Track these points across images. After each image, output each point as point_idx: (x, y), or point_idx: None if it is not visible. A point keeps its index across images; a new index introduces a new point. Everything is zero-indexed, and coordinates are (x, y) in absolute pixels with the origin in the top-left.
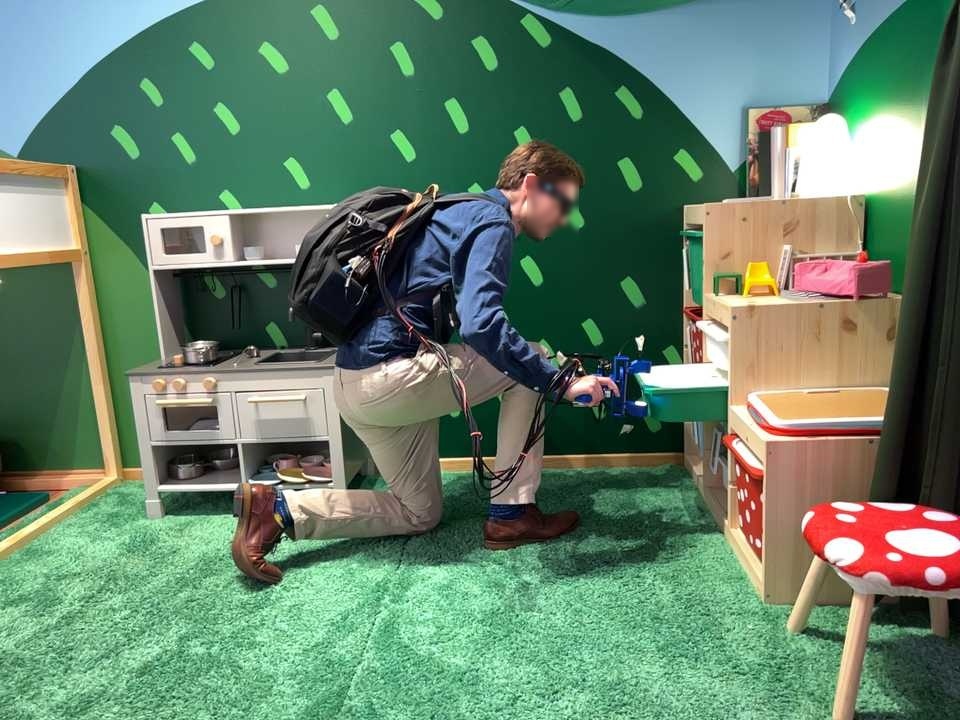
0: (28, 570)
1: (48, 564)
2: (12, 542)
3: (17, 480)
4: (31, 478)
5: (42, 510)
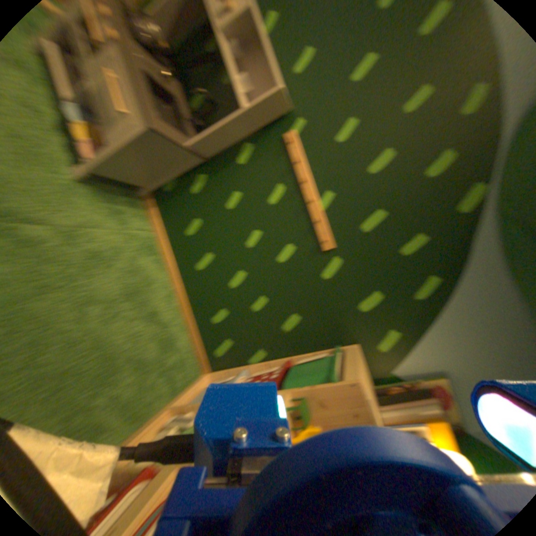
0: None
1: None
2: None
3: None
4: None
5: None
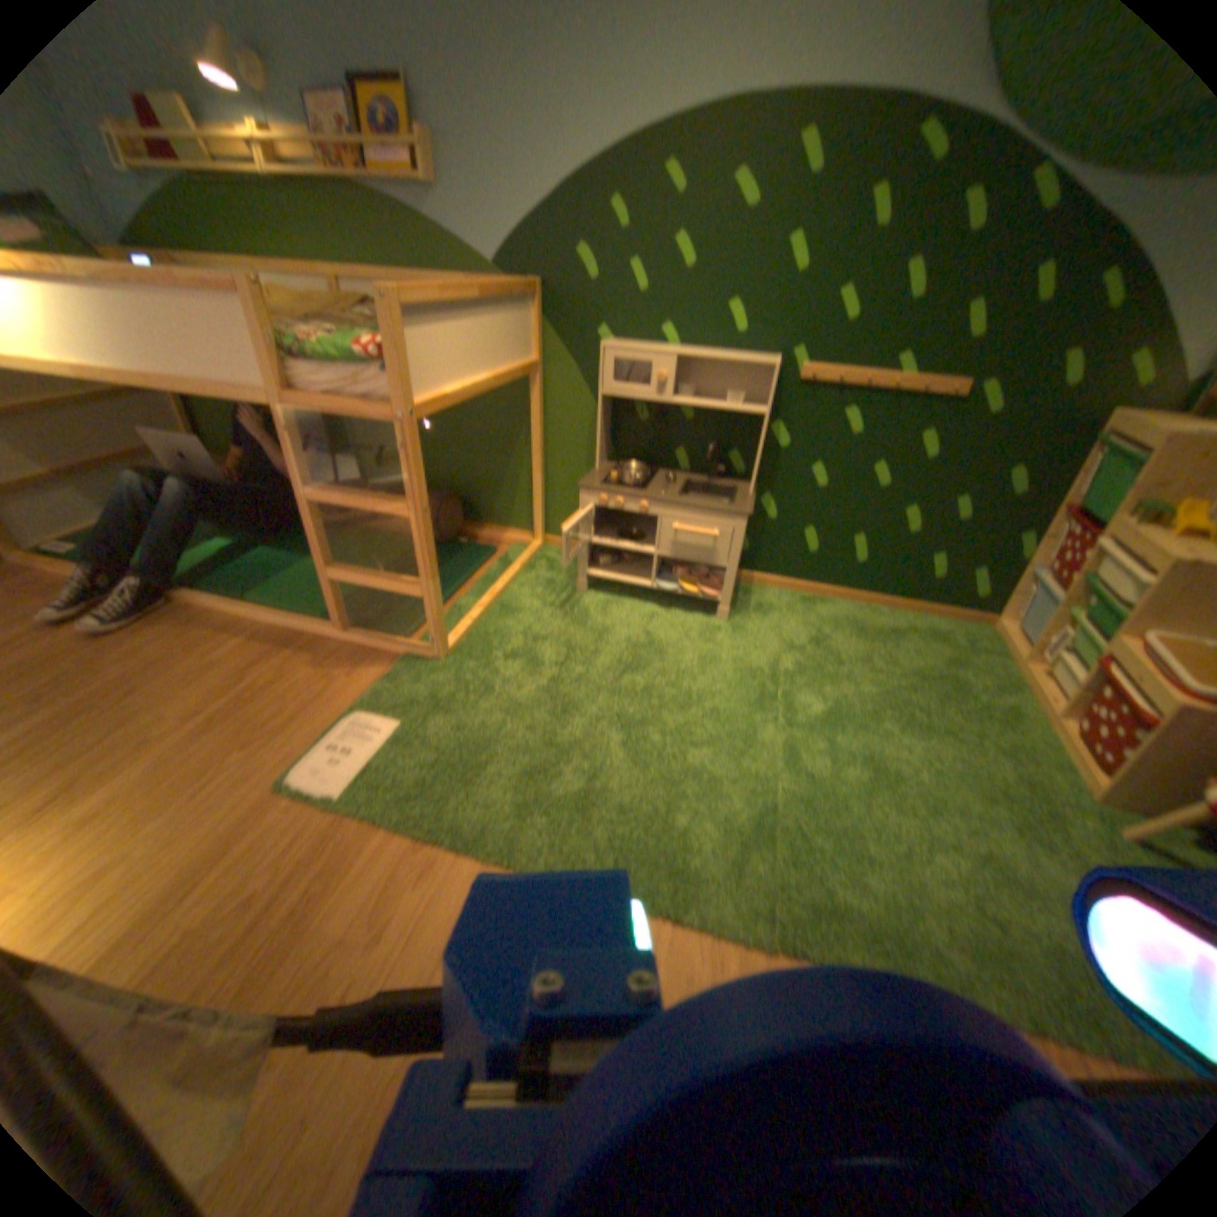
0: (507, 623)
1: (519, 620)
2: (490, 596)
3: (469, 530)
4: (478, 530)
5: (494, 563)
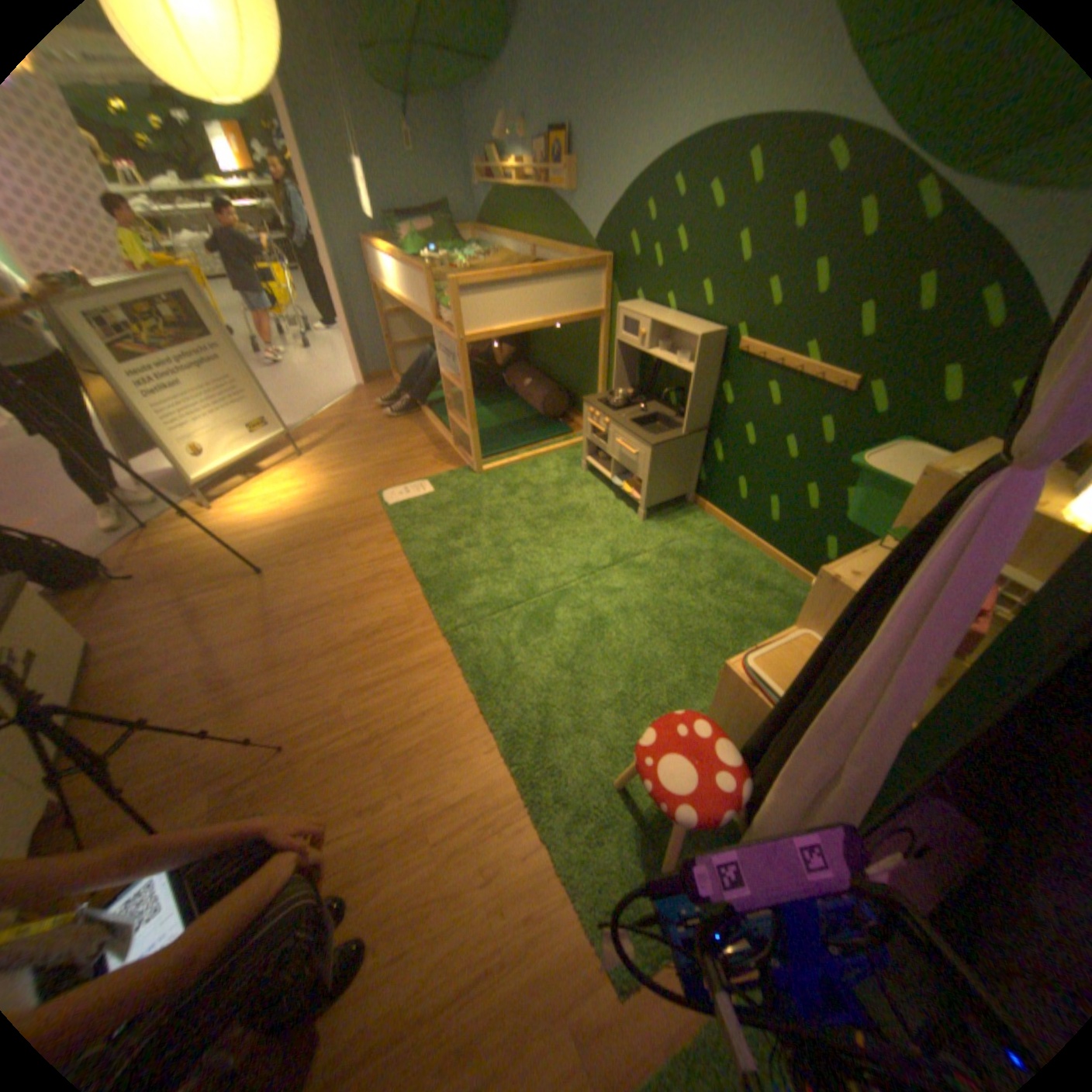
0: (524, 473)
1: (532, 474)
2: (531, 456)
3: (570, 418)
4: (575, 419)
5: (562, 441)
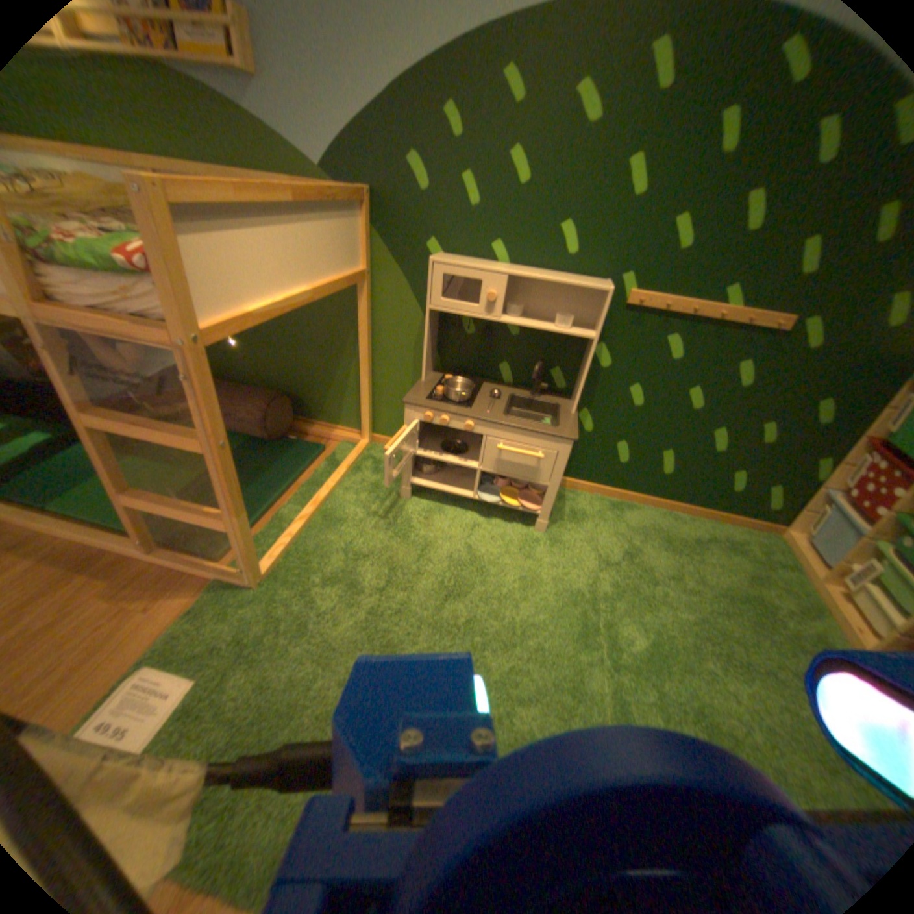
0: (329, 535)
1: (342, 532)
2: (314, 504)
3: (300, 424)
4: (309, 425)
5: (322, 461)
